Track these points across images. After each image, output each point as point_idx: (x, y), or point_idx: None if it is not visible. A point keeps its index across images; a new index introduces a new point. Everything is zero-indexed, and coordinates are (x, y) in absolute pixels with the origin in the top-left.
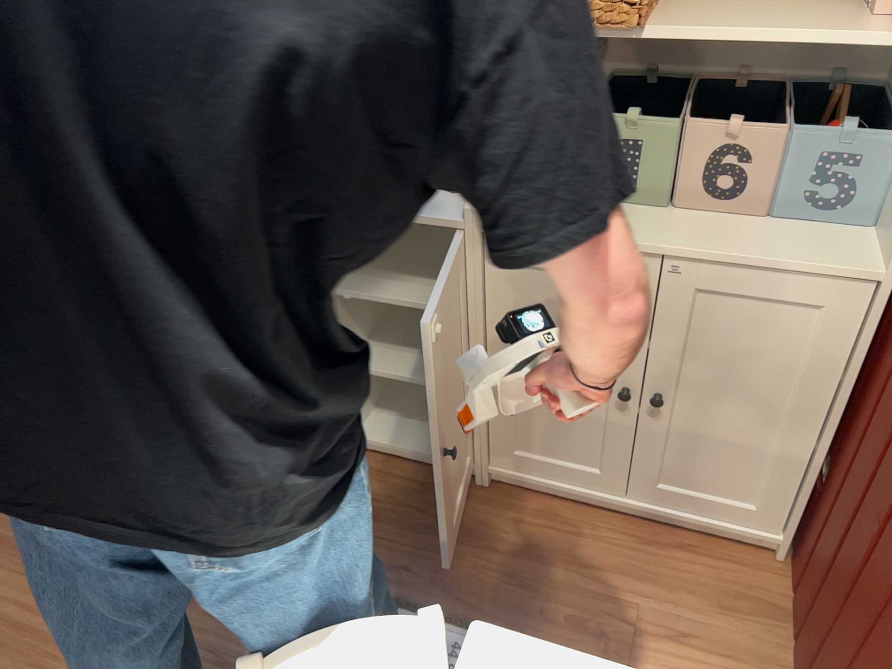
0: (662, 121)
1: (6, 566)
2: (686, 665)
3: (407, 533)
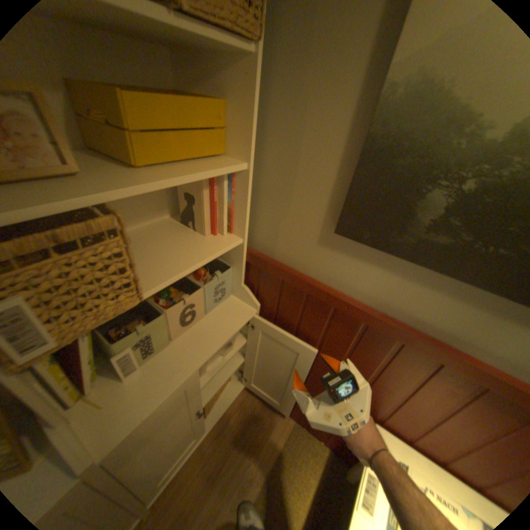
0: (153, 316)
1: None
2: (273, 450)
3: None
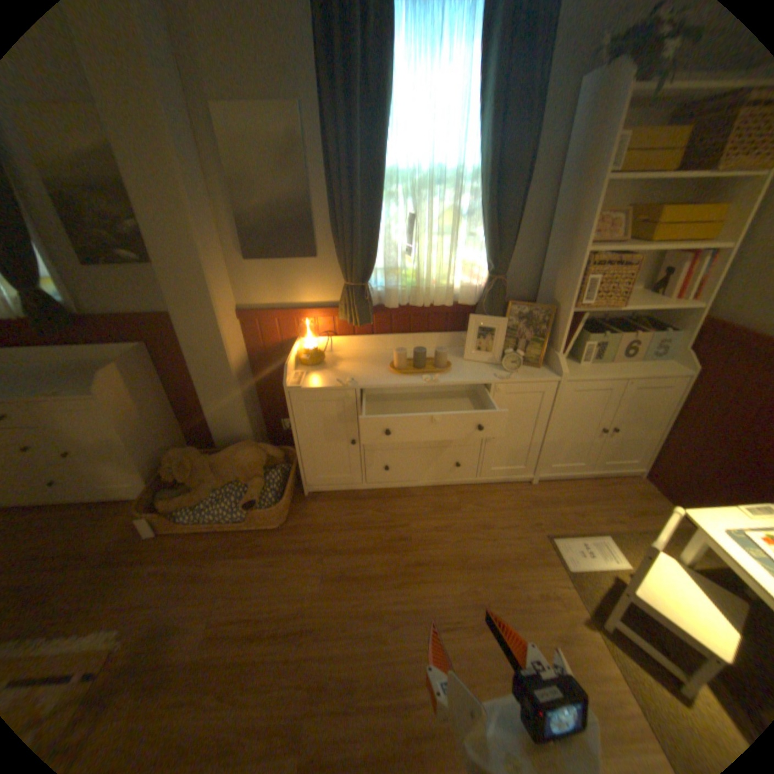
0: (613, 333)
1: (370, 593)
2: (655, 525)
3: (526, 512)
